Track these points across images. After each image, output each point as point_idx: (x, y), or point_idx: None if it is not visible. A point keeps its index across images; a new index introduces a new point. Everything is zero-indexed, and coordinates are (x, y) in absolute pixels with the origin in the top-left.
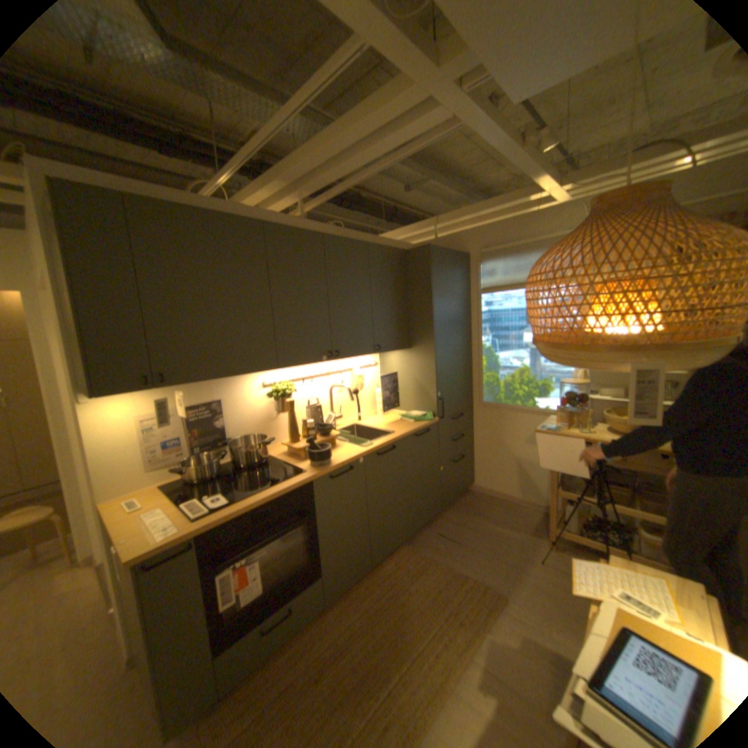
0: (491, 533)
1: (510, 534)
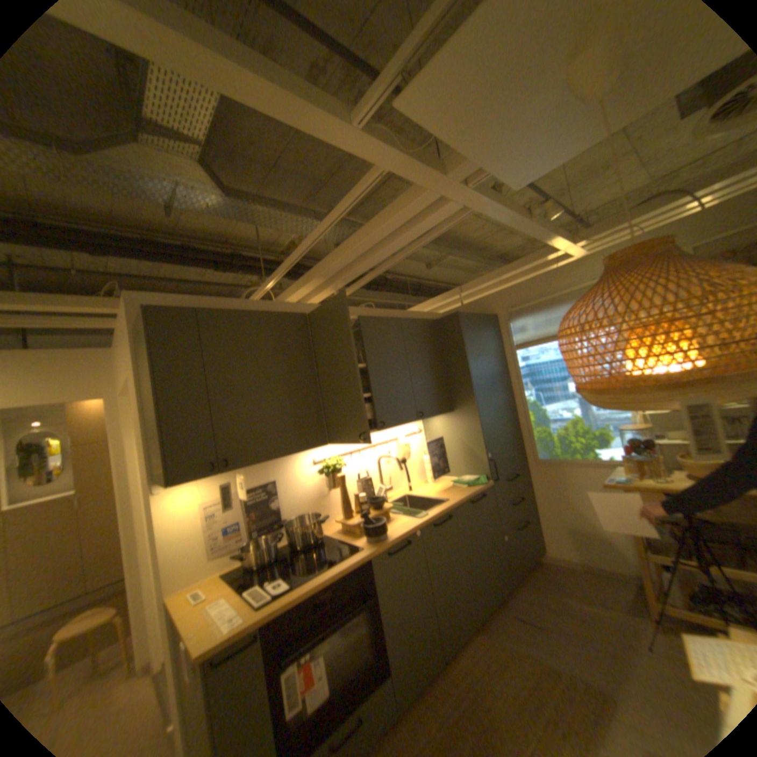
0: (578, 614)
1: (601, 614)
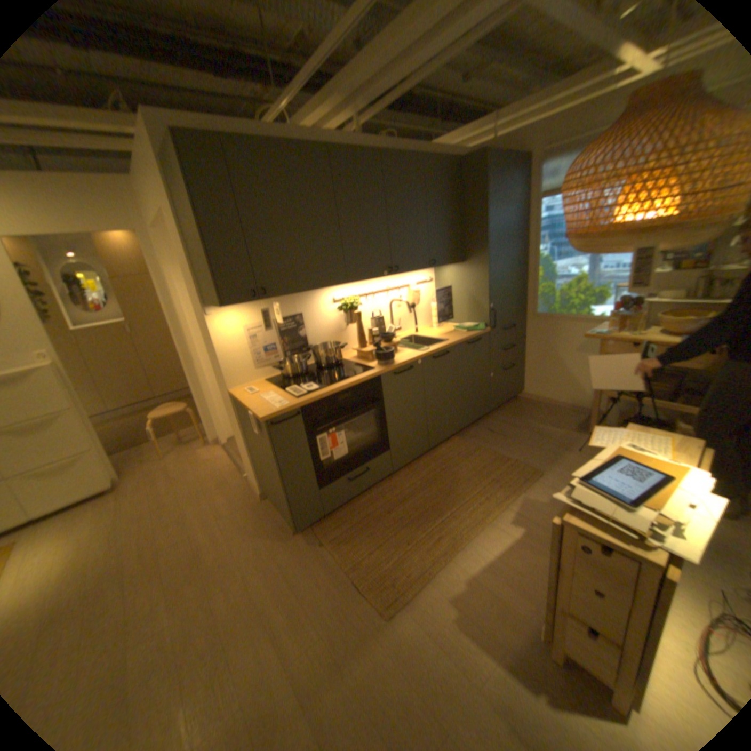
0: (535, 429)
1: (552, 430)
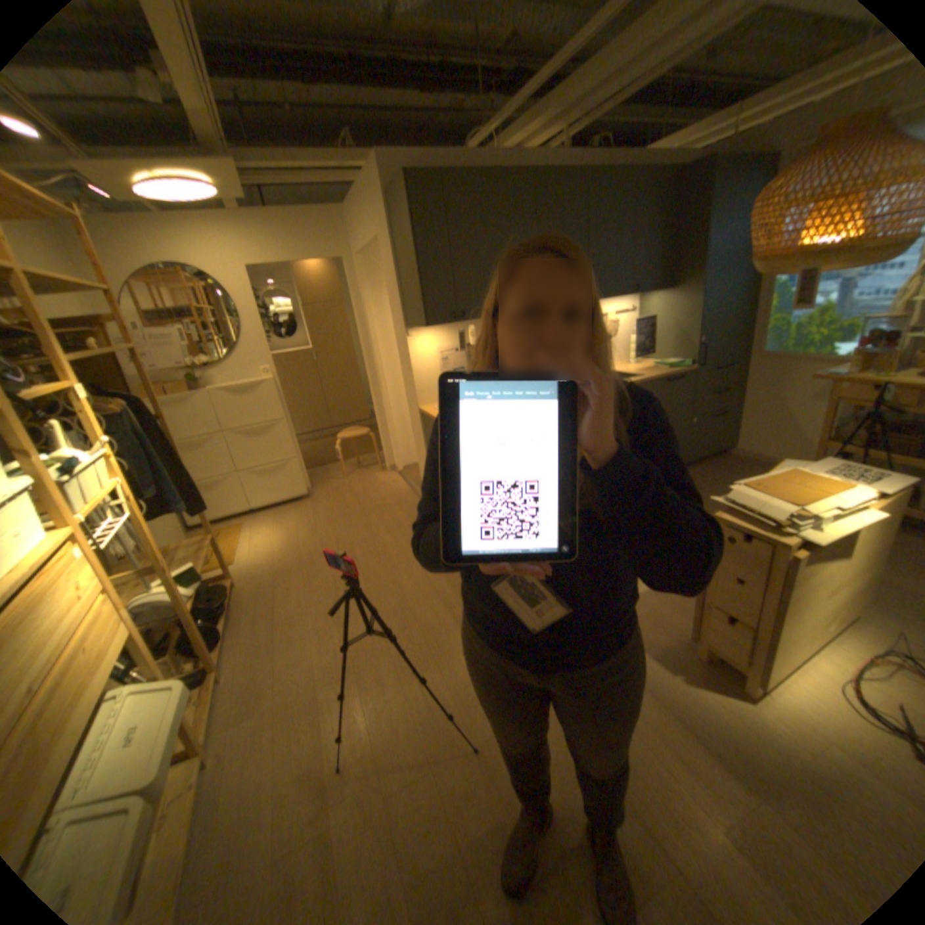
0: None
1: None
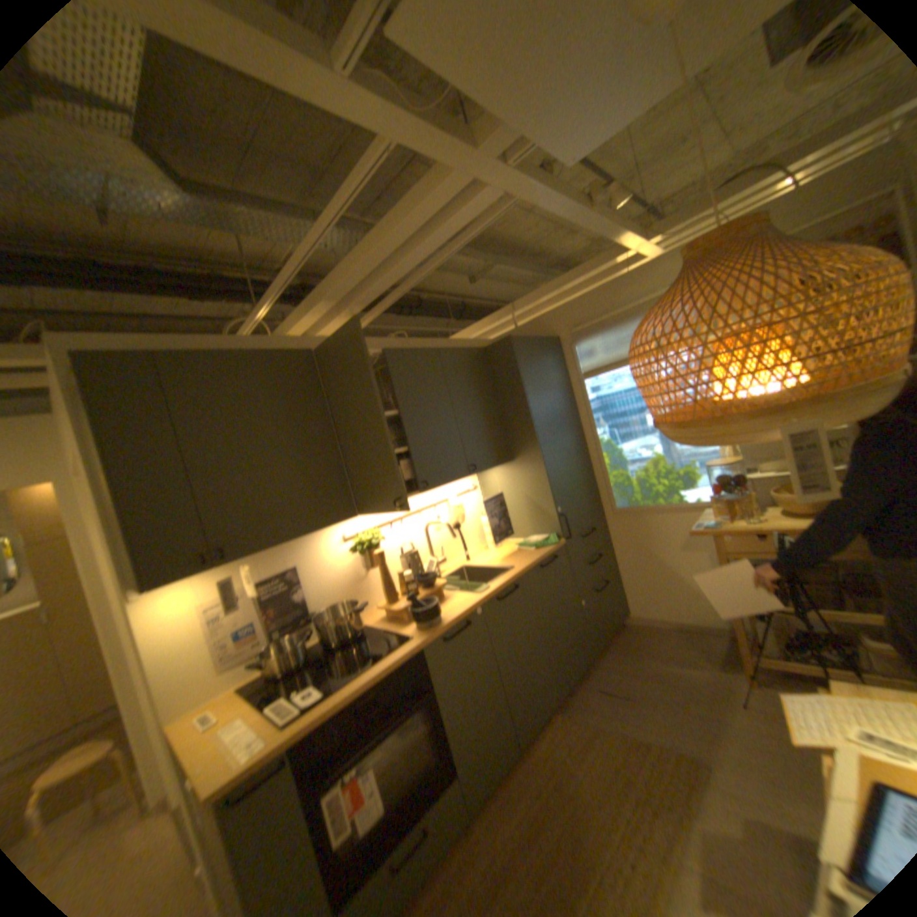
0: (667, 678)
1: (692, 675)
